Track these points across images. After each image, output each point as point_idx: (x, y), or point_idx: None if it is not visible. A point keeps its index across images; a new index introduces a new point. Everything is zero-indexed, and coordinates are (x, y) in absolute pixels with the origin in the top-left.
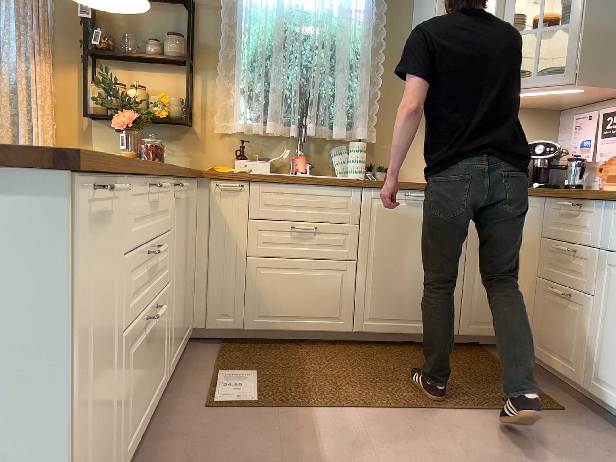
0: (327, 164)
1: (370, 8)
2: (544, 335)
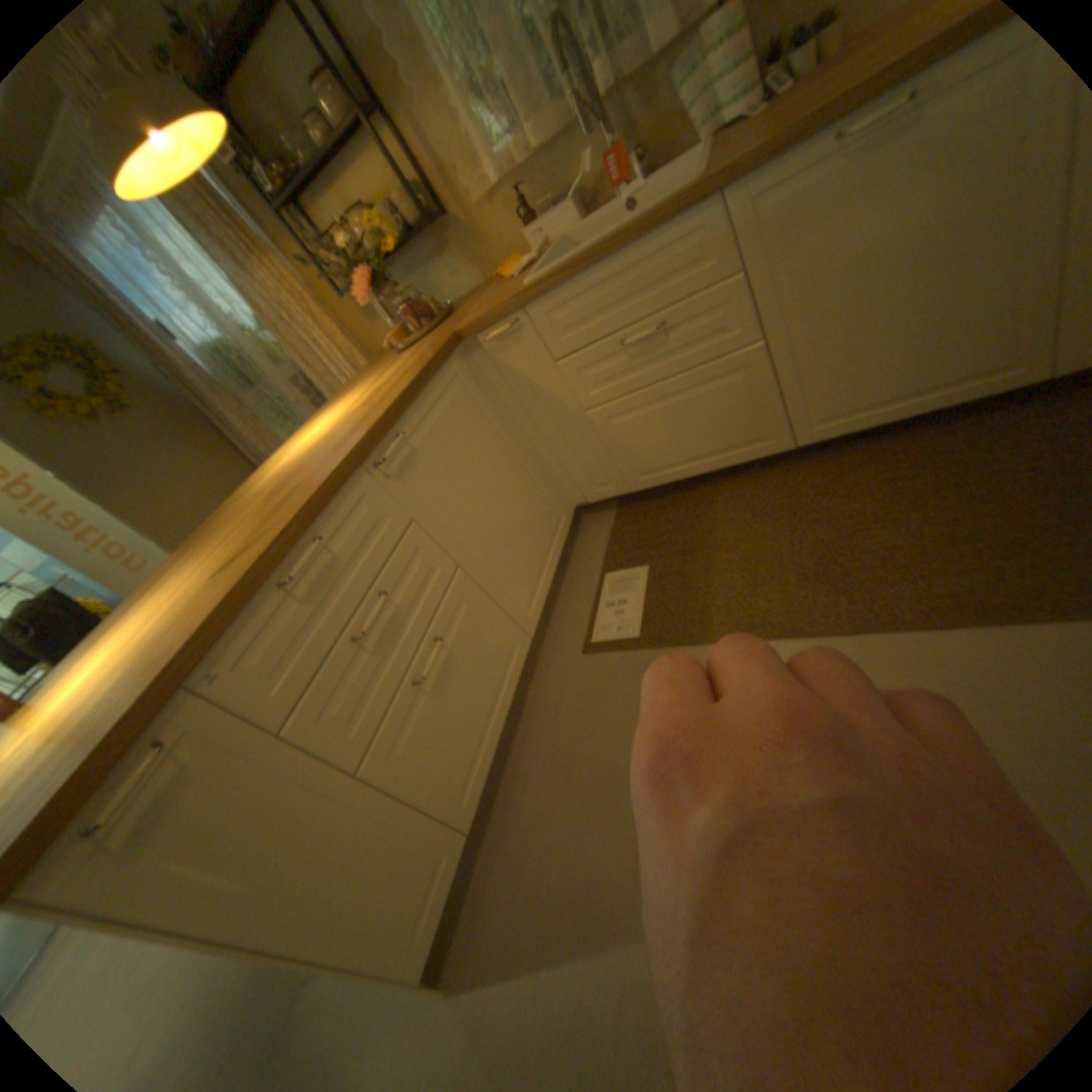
0: (675, 118)
1: None
2: None
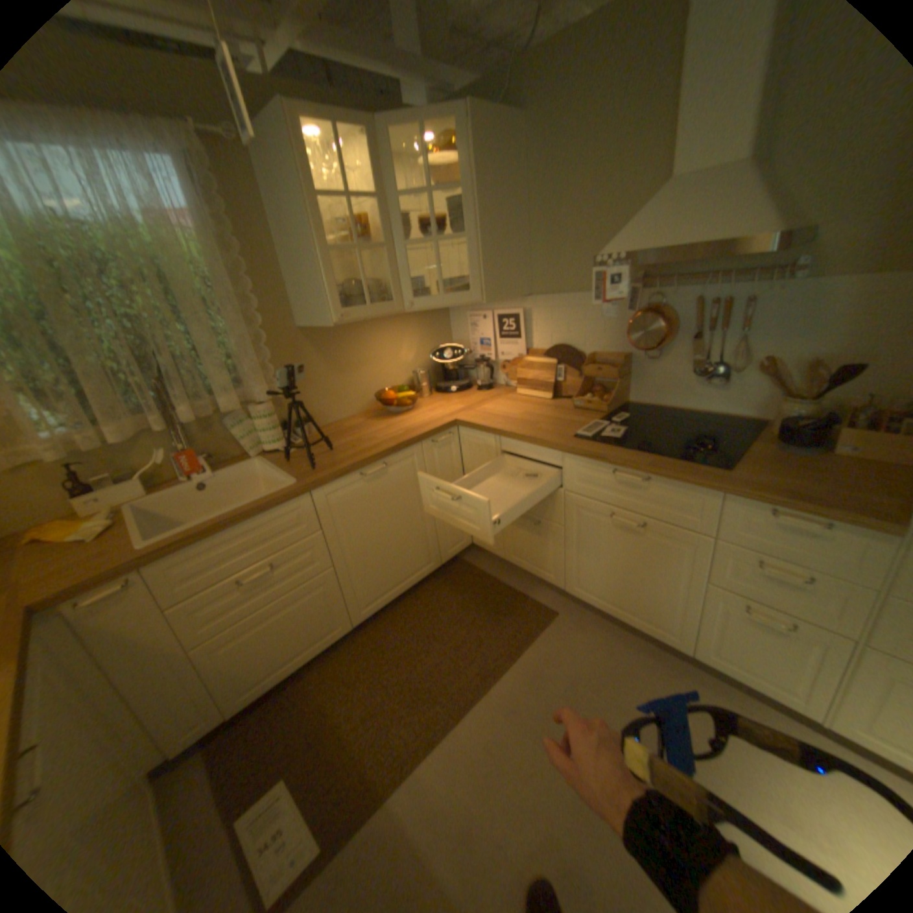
0: (225, 442)
1: (197, 211)
2: (517, 548)
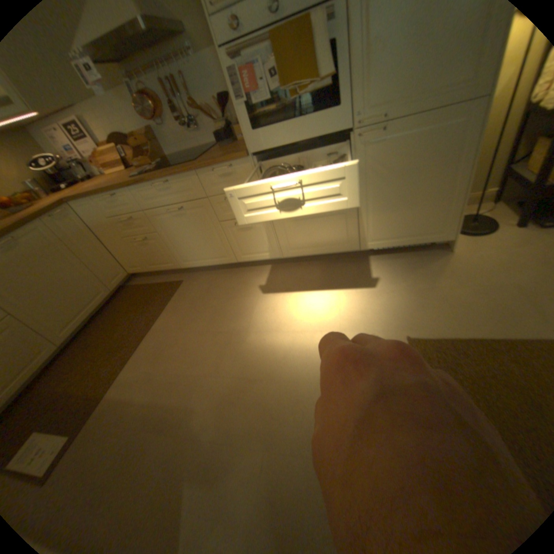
0: None
1: None
2: (147, 260)
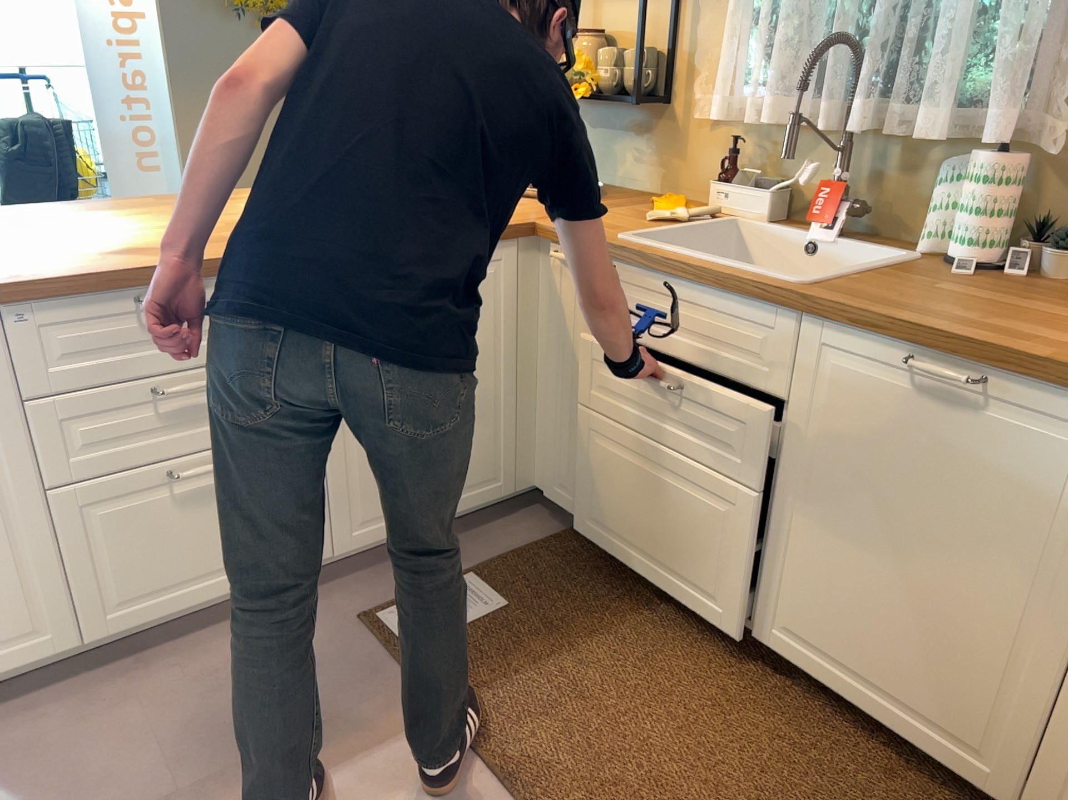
0: (921, 207)
1: None
2: None
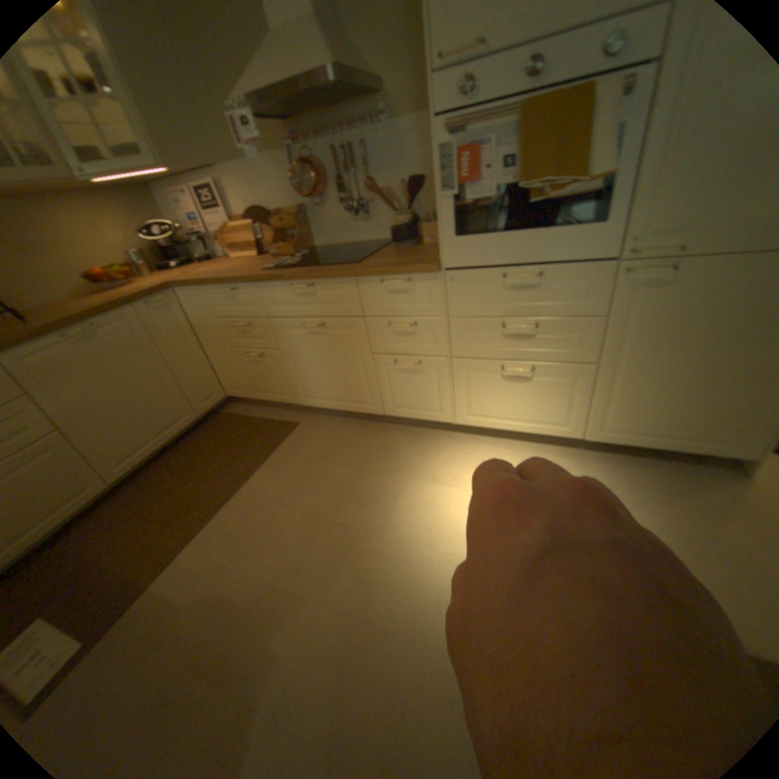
0: None
1: None
2: (256, 384)
